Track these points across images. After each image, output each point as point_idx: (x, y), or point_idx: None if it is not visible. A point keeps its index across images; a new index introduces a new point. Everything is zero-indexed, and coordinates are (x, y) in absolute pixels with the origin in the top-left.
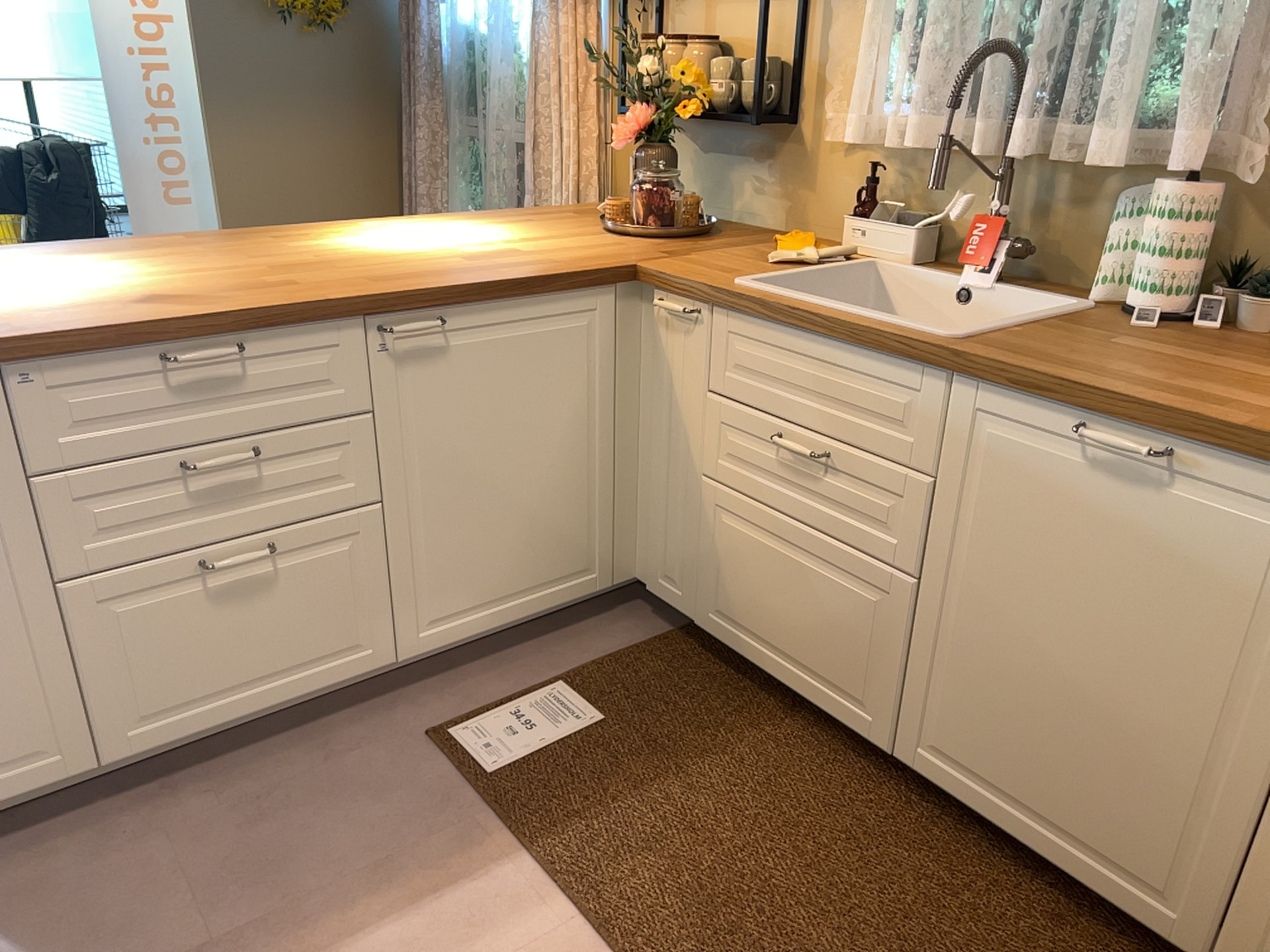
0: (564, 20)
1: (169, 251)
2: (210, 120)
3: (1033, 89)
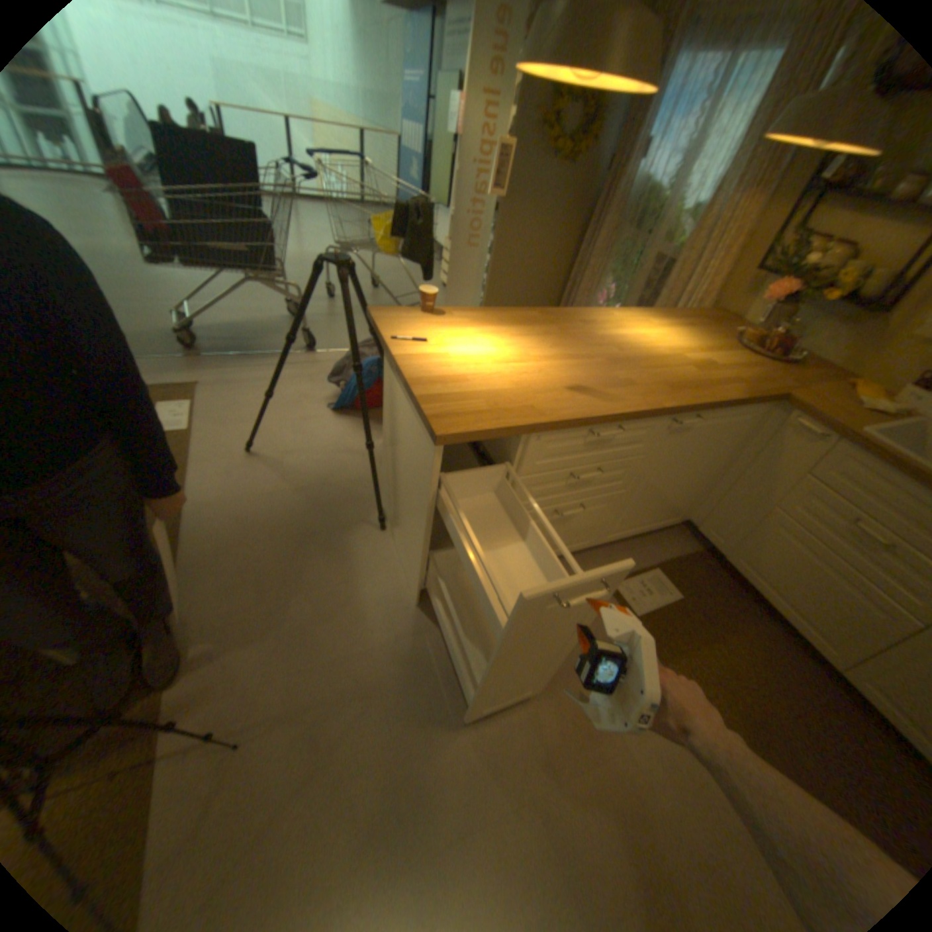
0: (744, 199)
1: (542, 327)
2: (501, 206)
3: None
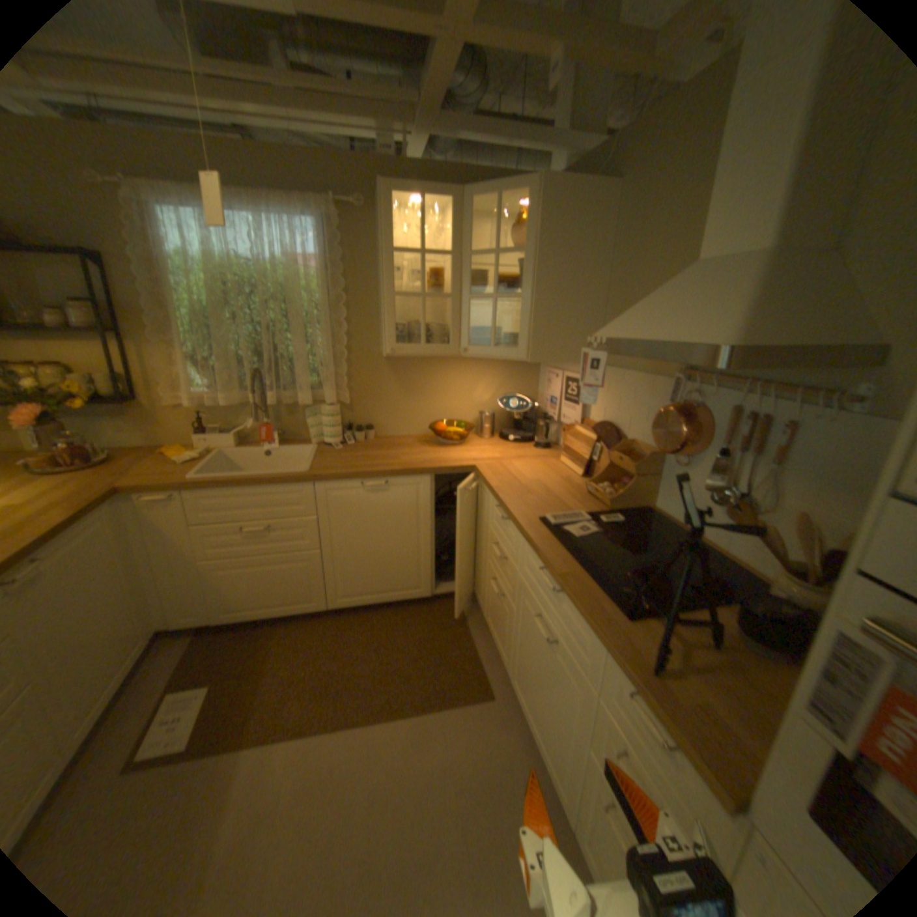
0: None
1: None
2: None
3: (271, 381)
